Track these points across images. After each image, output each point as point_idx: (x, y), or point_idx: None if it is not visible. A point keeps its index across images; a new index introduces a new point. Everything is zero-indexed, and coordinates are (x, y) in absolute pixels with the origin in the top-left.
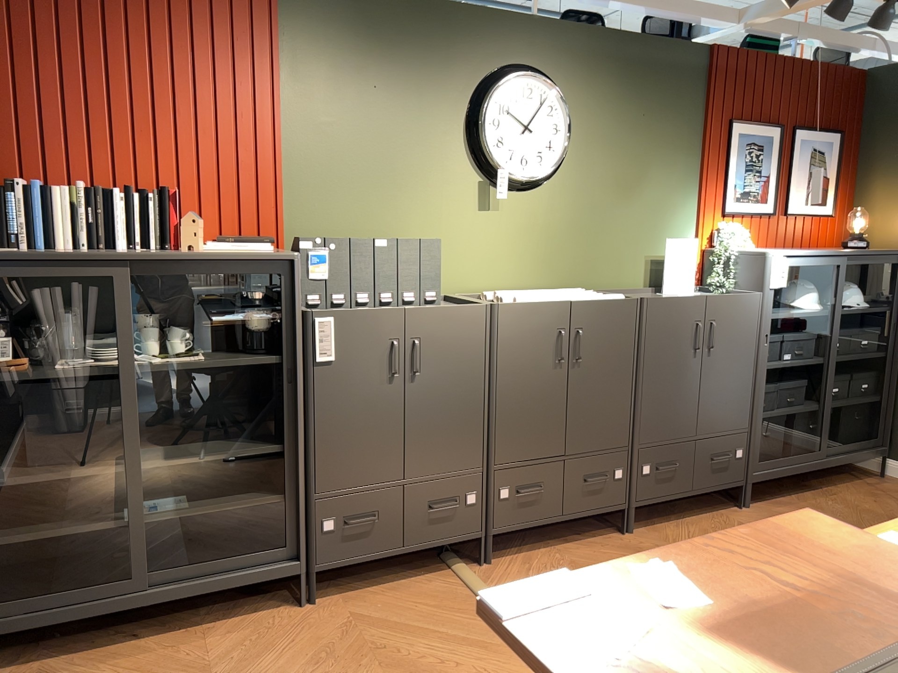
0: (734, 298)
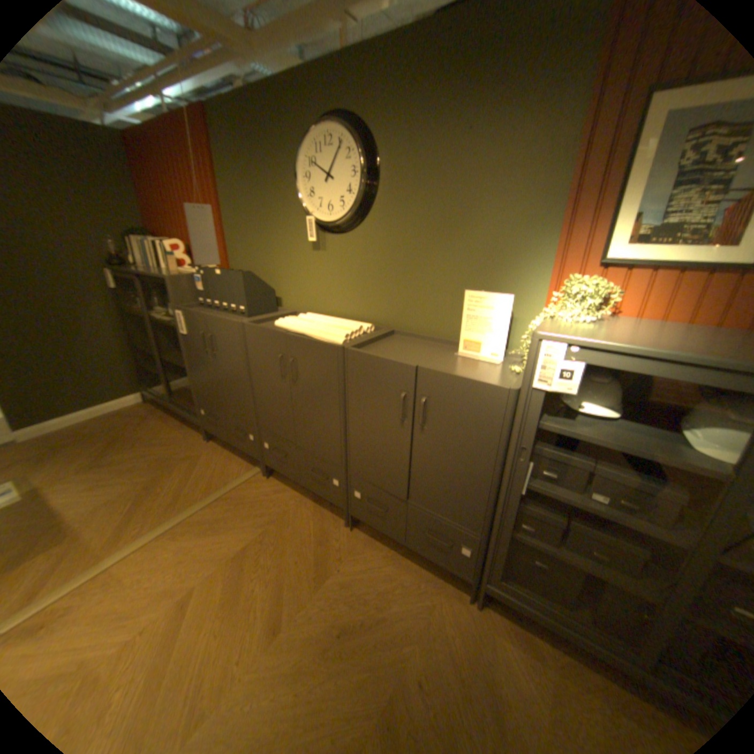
0: (458, 381)
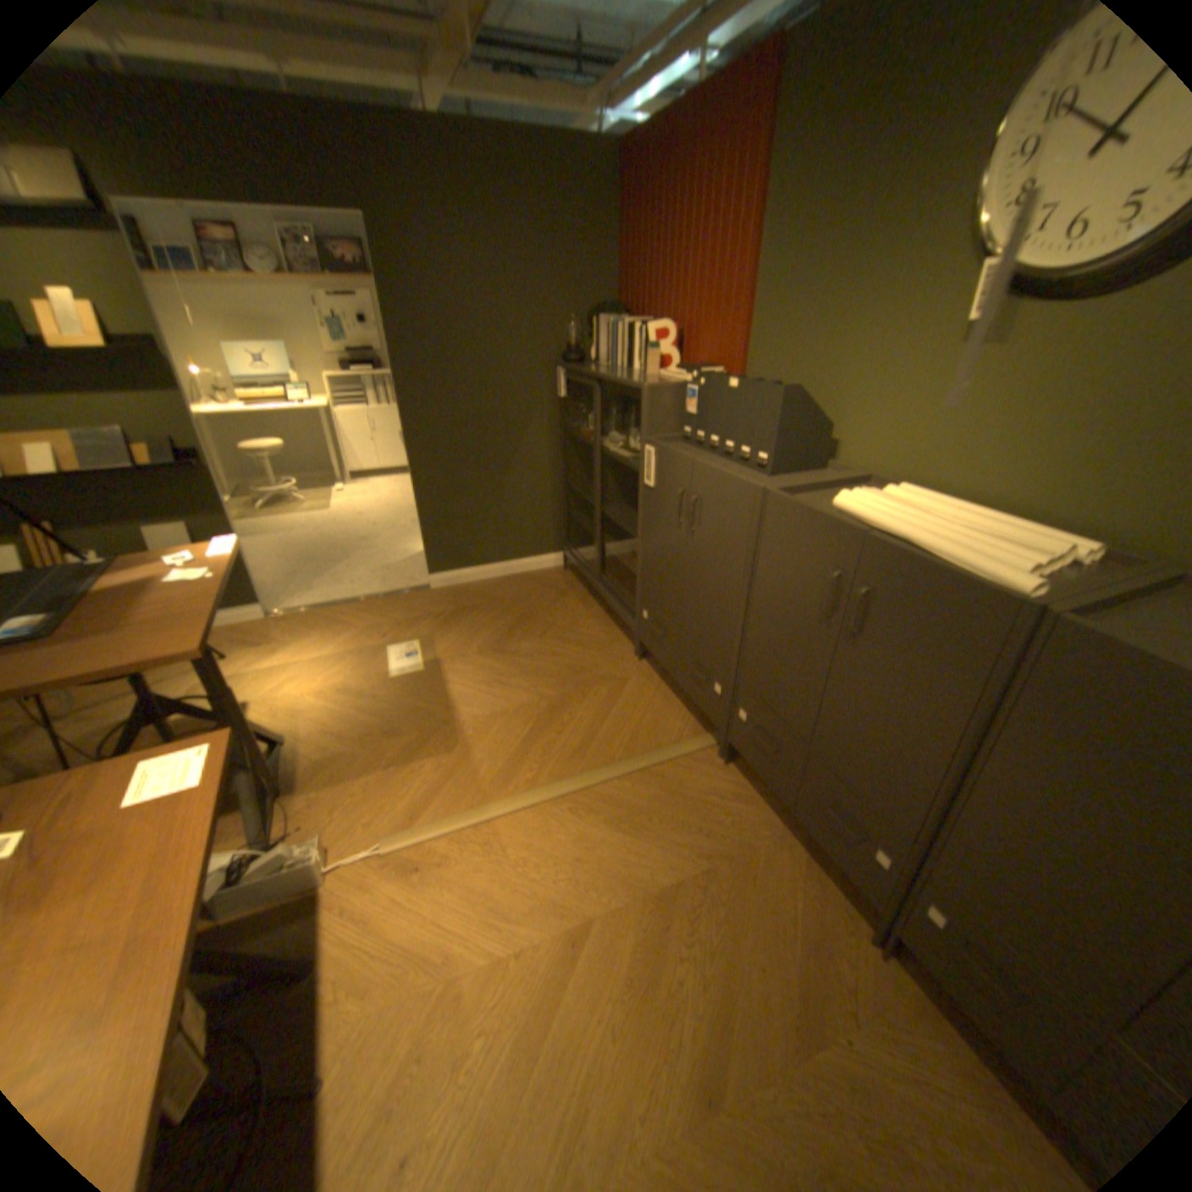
0: None
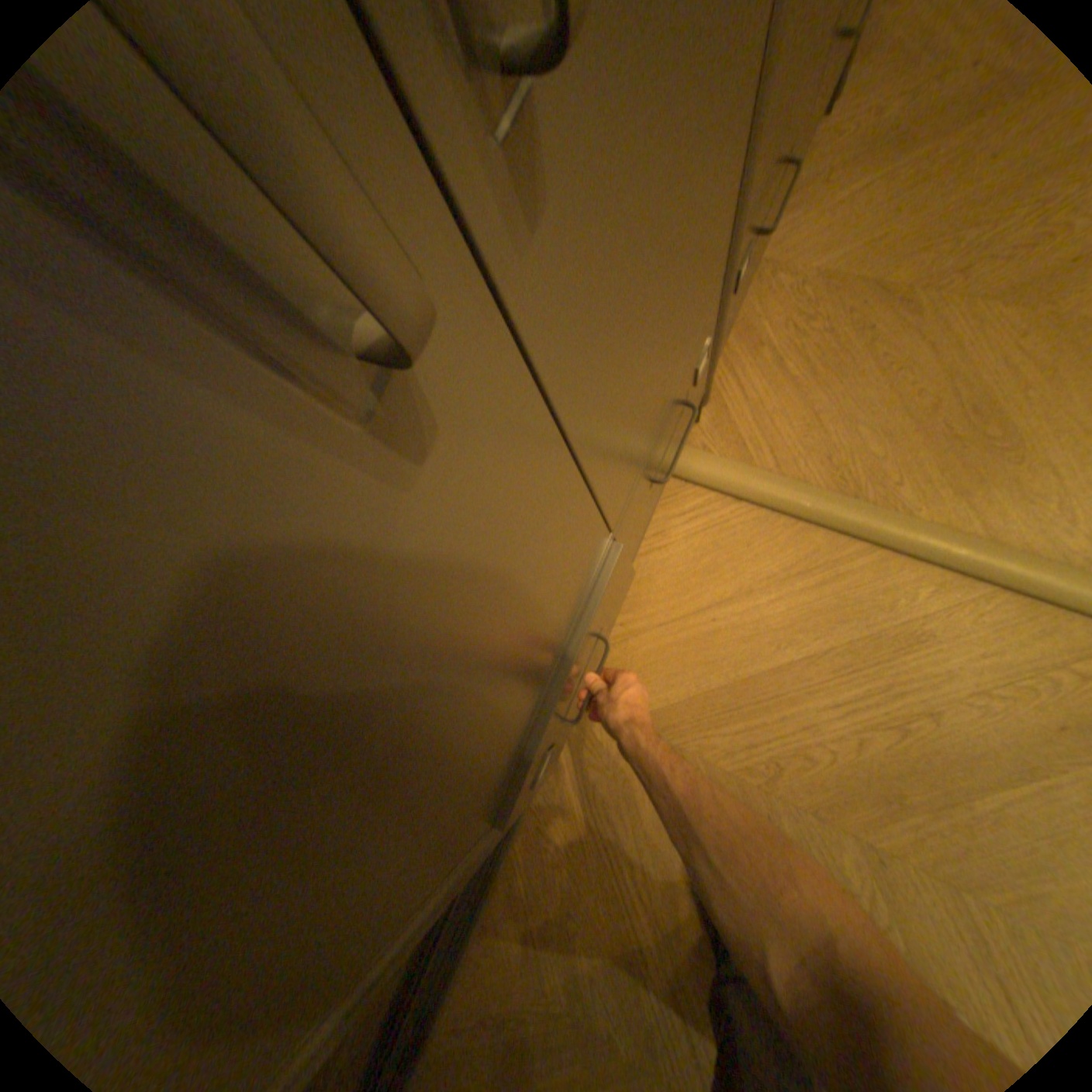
0: None
